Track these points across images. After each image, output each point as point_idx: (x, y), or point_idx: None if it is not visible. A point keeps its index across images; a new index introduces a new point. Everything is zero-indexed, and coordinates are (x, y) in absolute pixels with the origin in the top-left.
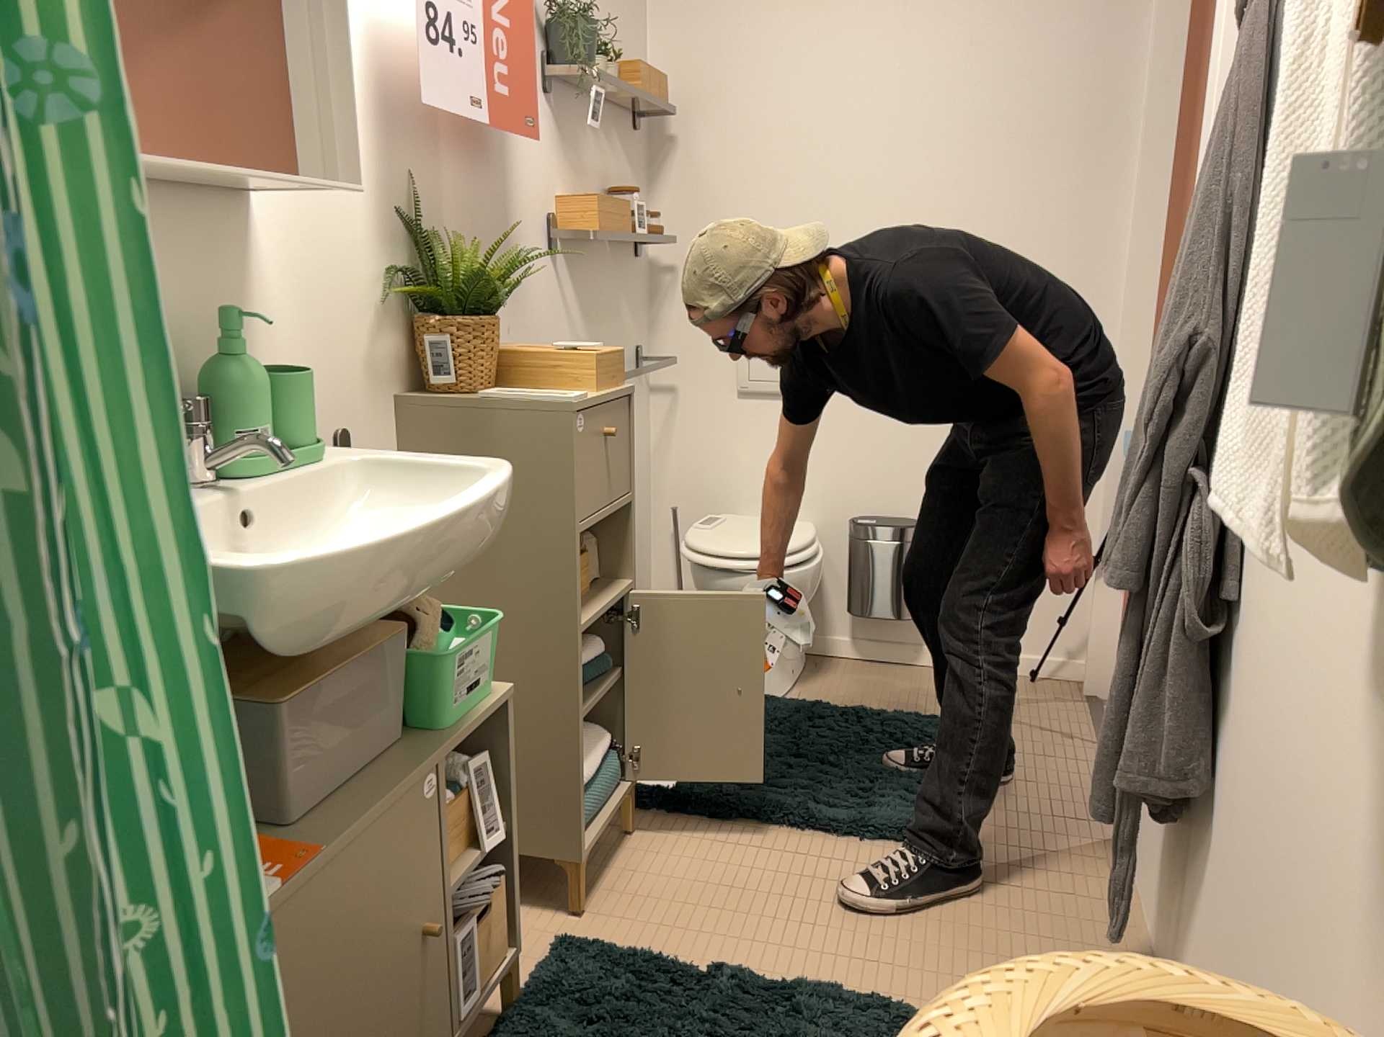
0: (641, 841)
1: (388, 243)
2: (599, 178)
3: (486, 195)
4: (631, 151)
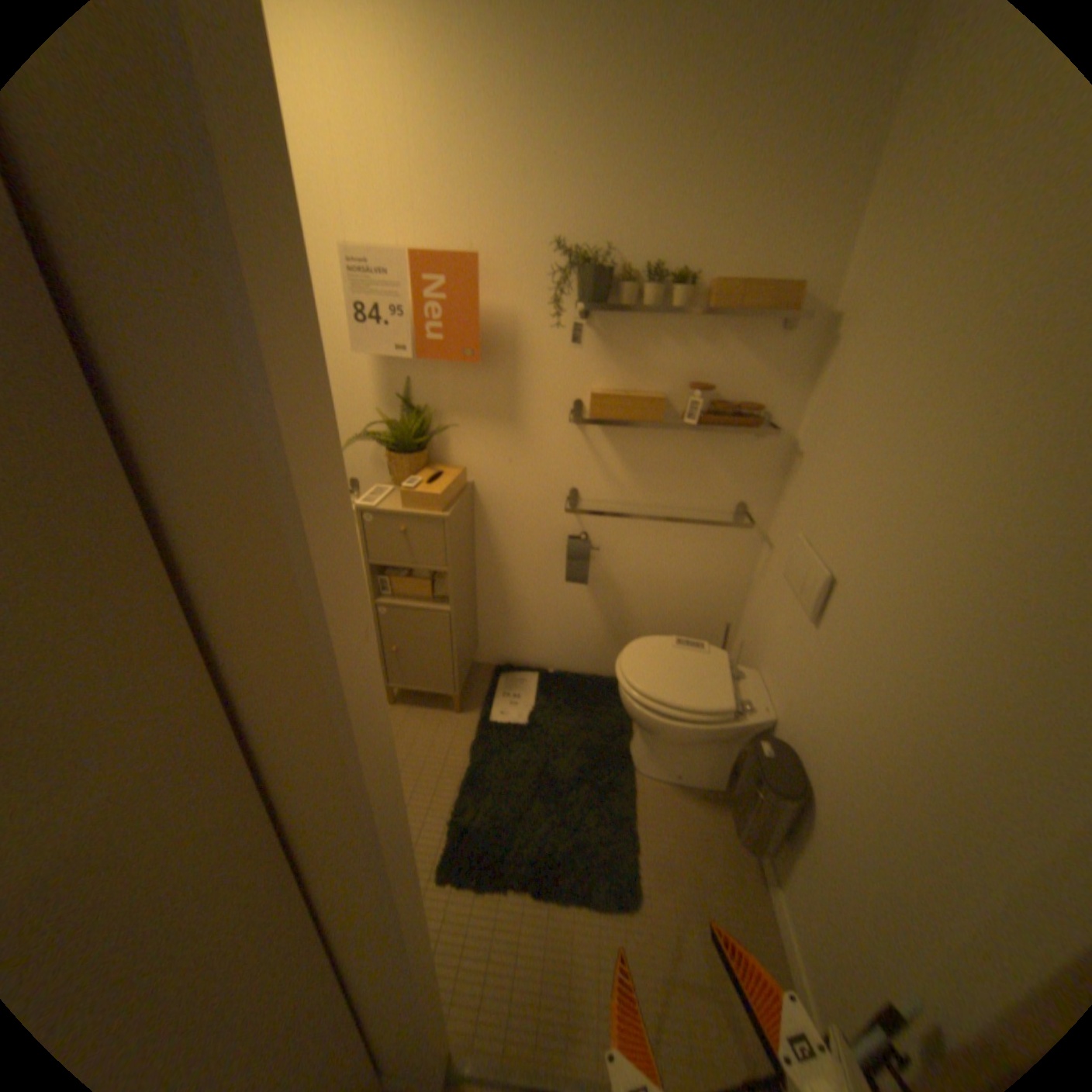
0: (447, 717)
1: (378, 407)
2: (677, 366)
3: (482, 383)
4: (769, 340)
